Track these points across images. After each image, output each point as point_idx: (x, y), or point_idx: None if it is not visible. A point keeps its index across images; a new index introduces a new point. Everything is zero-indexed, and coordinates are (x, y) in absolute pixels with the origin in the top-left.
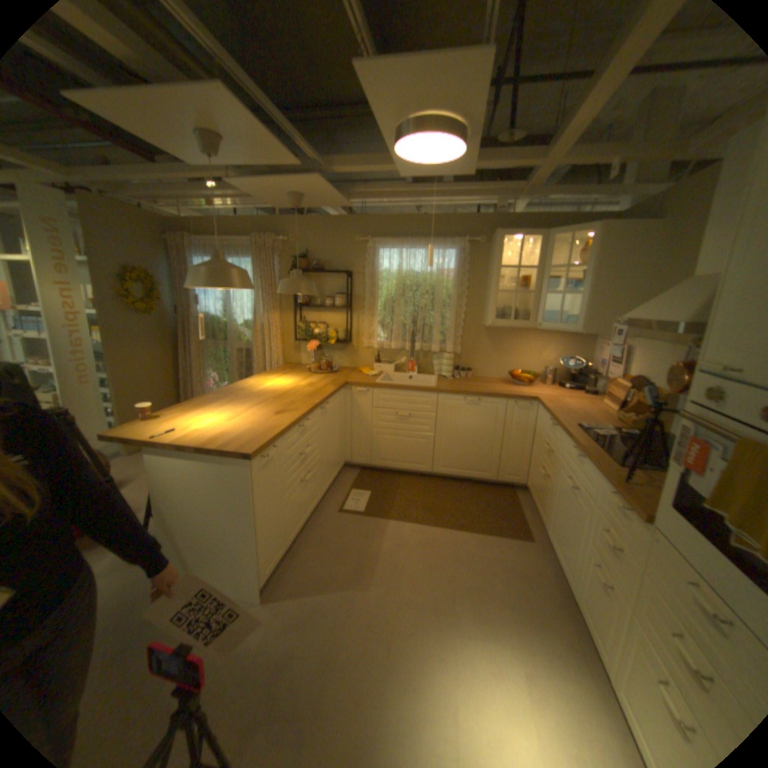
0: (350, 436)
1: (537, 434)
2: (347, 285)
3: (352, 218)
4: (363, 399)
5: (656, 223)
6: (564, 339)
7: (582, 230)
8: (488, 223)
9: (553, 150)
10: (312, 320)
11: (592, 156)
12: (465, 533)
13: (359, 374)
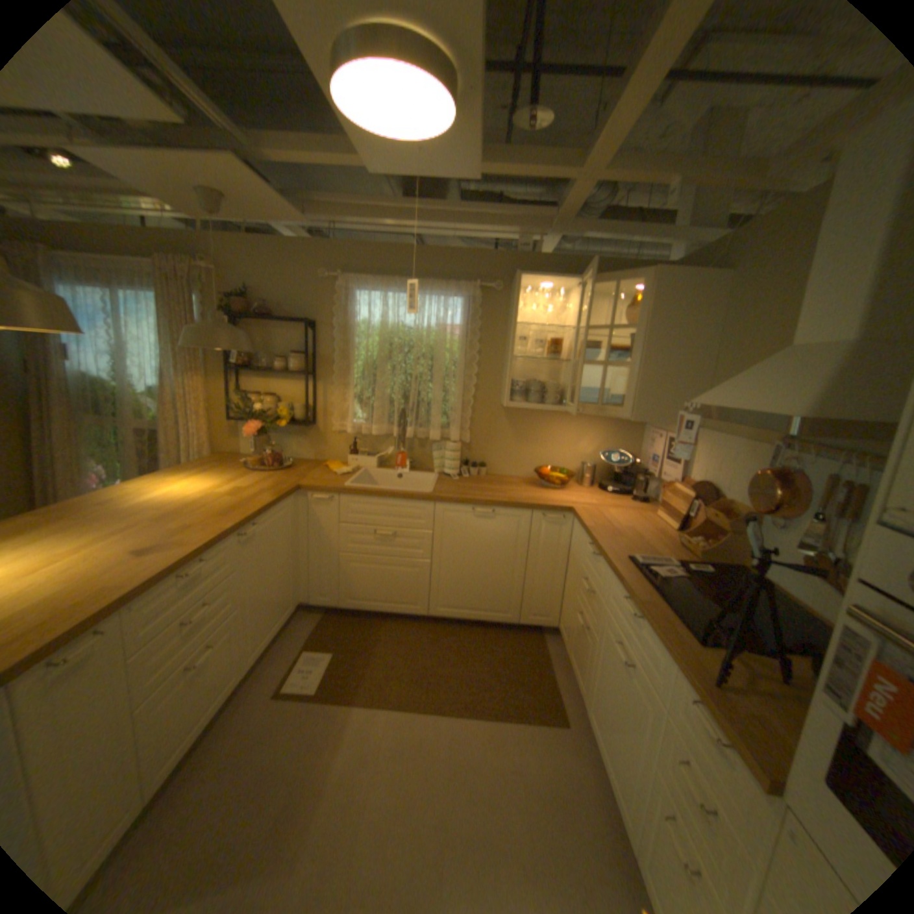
0: (307, 565)
1: (572, 559)
2: (307, 339)
3: (315, 243)
4: (324, 510)
5: (725, 274)
6: (605, 425)
7: (629, 279)
8: (507, 264)
9: (594, 151)
10: (255, 388)
11: (645, 170)
12: (469, 720)
13: (324, 470)
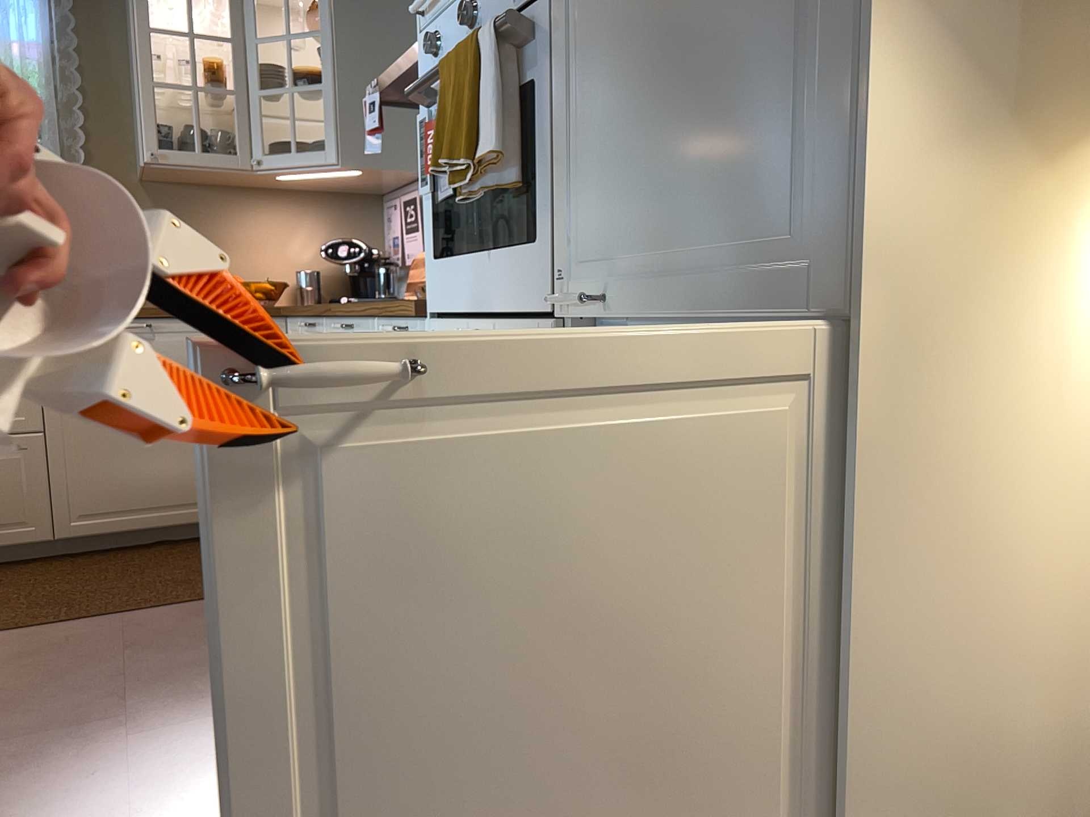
0: None
1: None
2: None
3: None
4: None
5: None
6: (323, 212)
7: None
8: None
9: None
10: None
11: None
12: (153, 610)
13: None
